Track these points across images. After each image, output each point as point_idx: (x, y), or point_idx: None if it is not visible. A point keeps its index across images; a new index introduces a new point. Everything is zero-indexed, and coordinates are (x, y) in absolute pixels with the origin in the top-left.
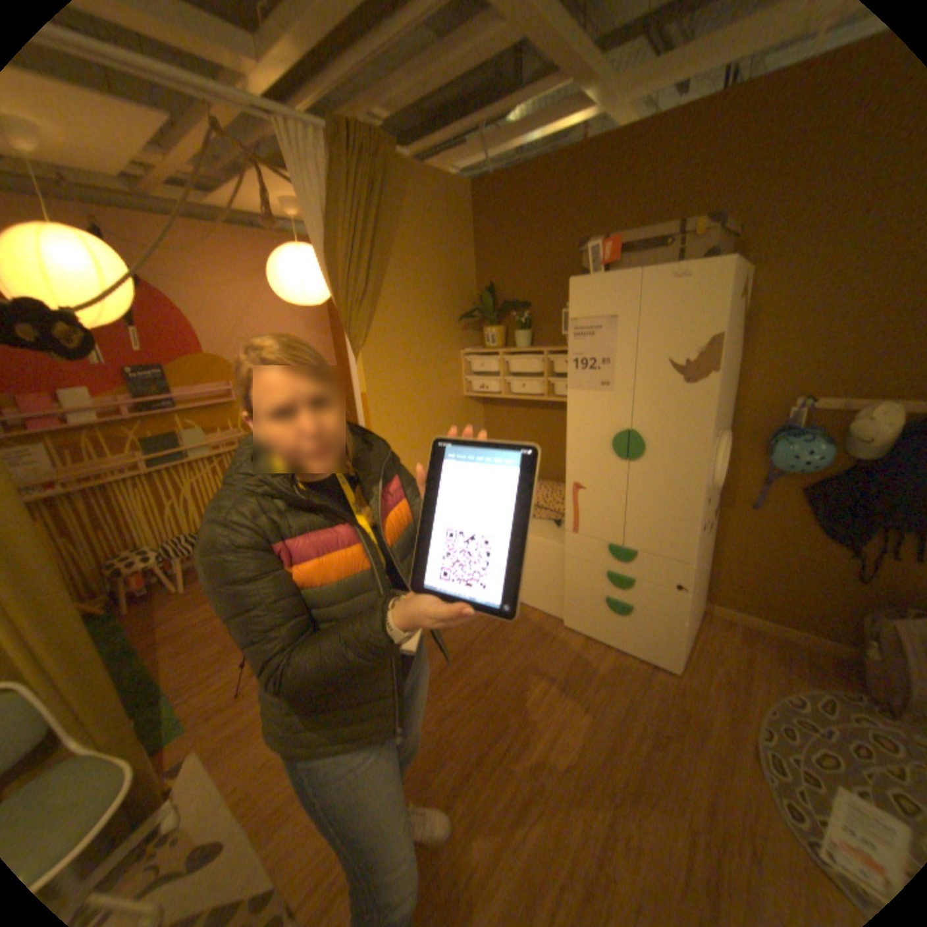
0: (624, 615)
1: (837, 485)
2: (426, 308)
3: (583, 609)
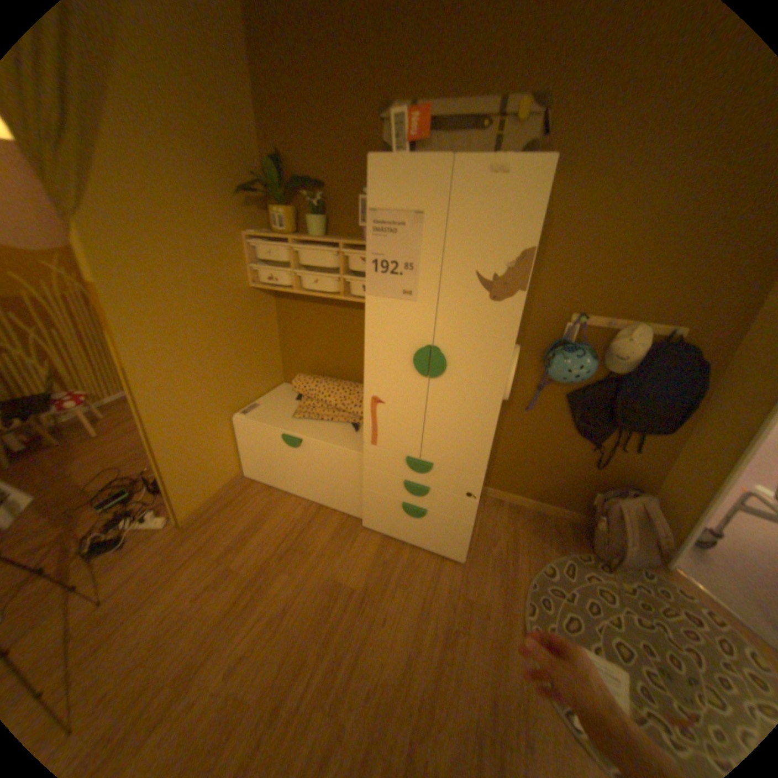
0: (418, 518)
1: (593, 393)
2: (187, 168)
3: (381, 512)
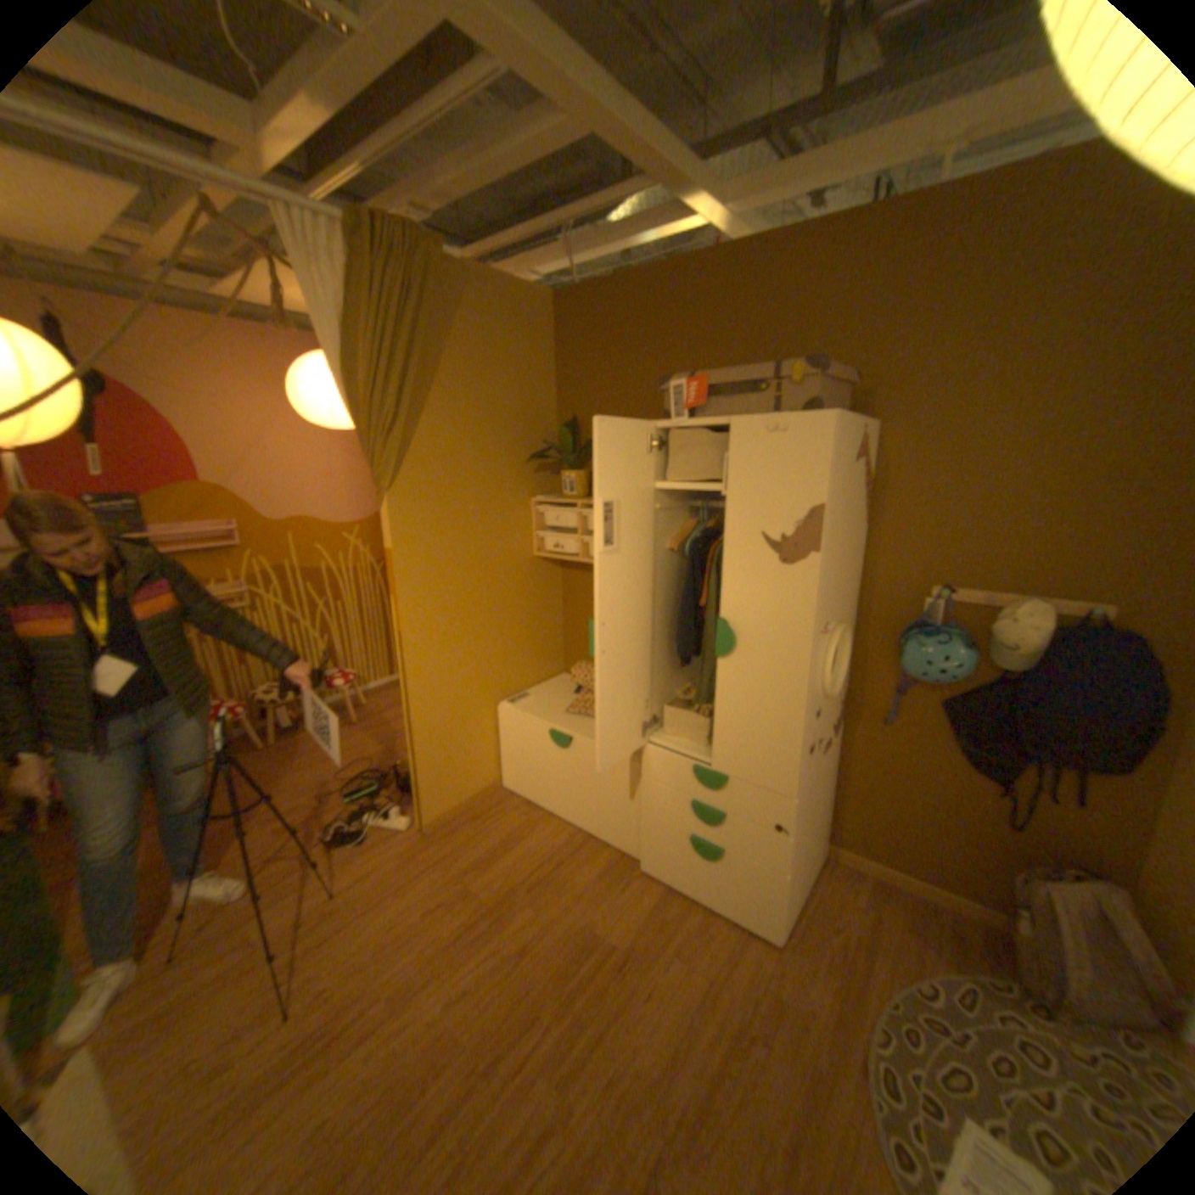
0: (713, 861)
1: (982, 700)
2: (484, 442)
3: (665, 849)
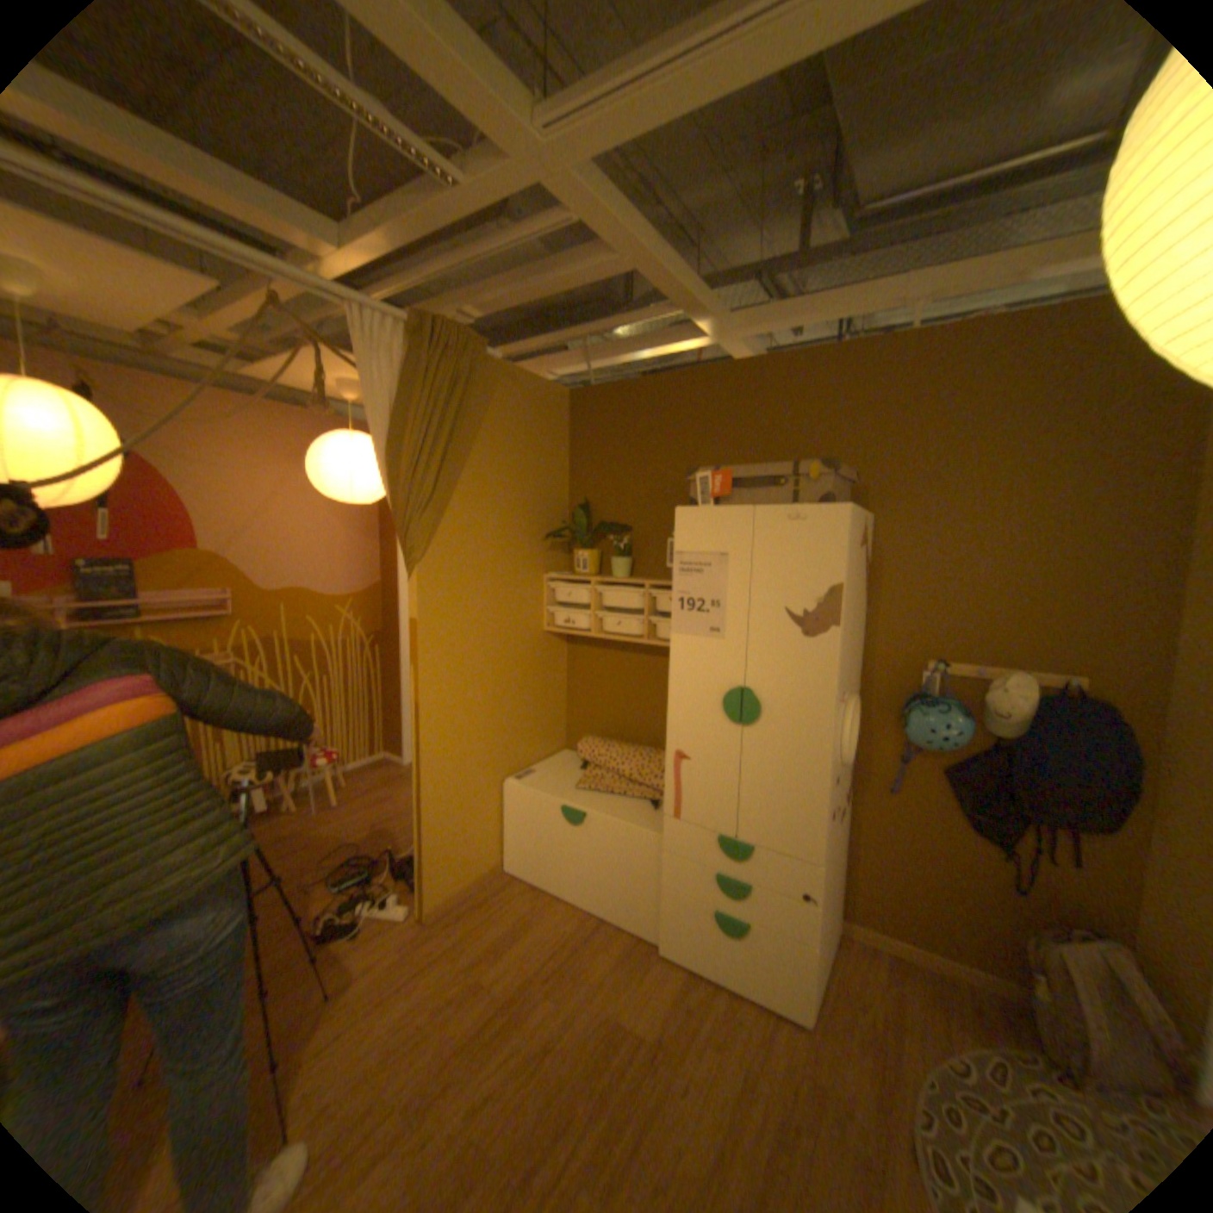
0: (738, 939)
1: (980, 767)
2: (505, 521)
3: (685, 929)
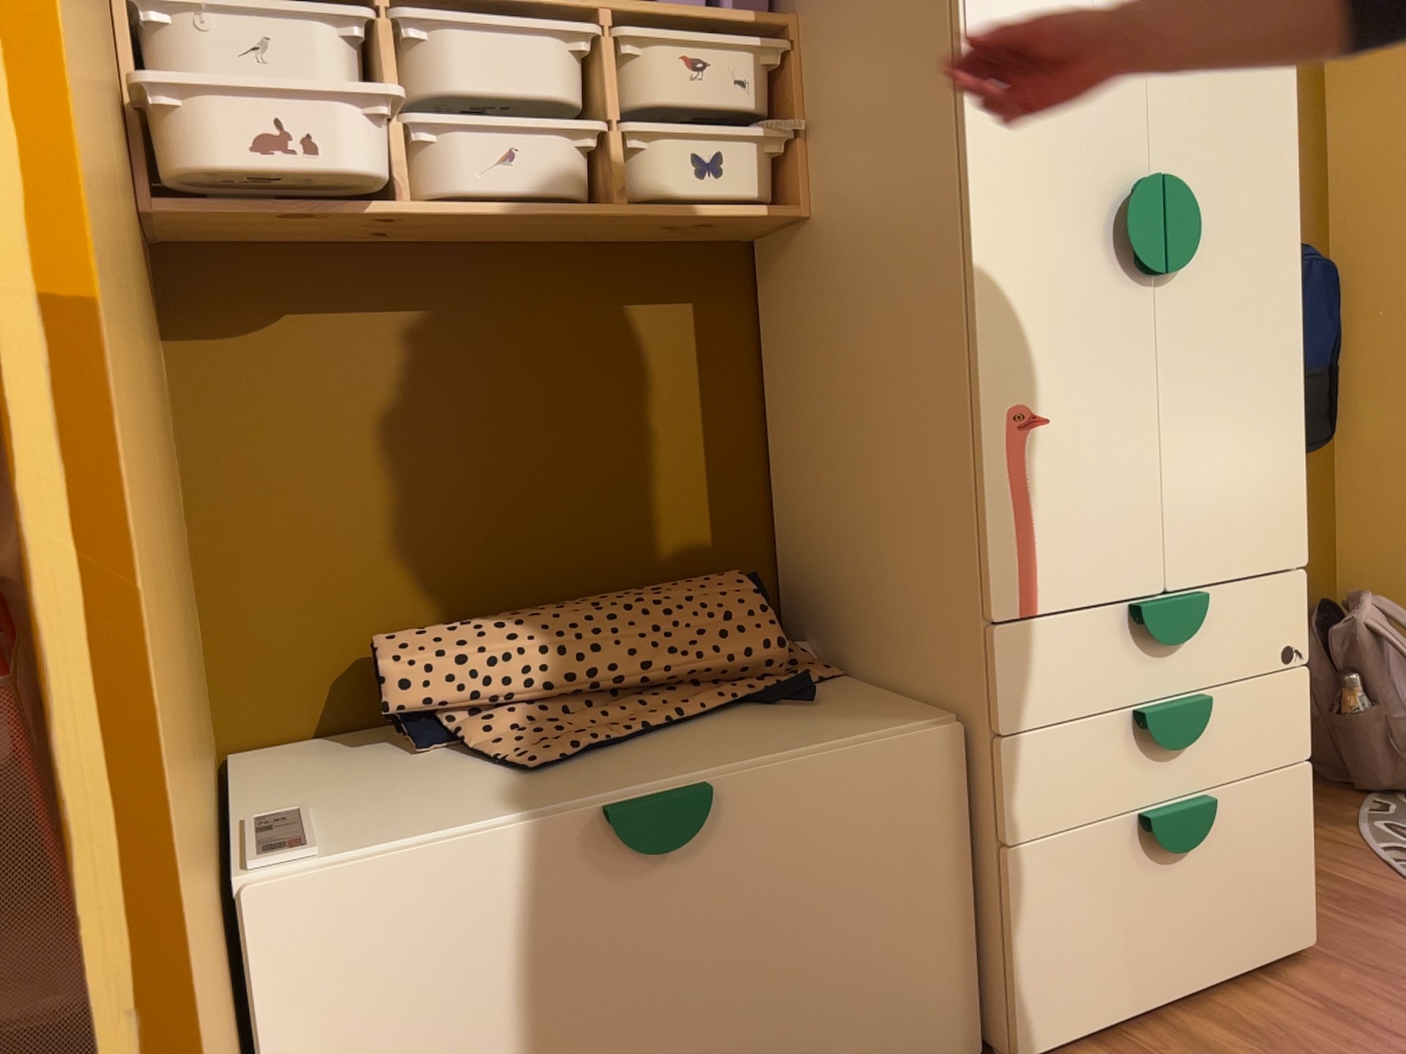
0: (1201, 840)
1: None
2: None
3: (1080, 922)
